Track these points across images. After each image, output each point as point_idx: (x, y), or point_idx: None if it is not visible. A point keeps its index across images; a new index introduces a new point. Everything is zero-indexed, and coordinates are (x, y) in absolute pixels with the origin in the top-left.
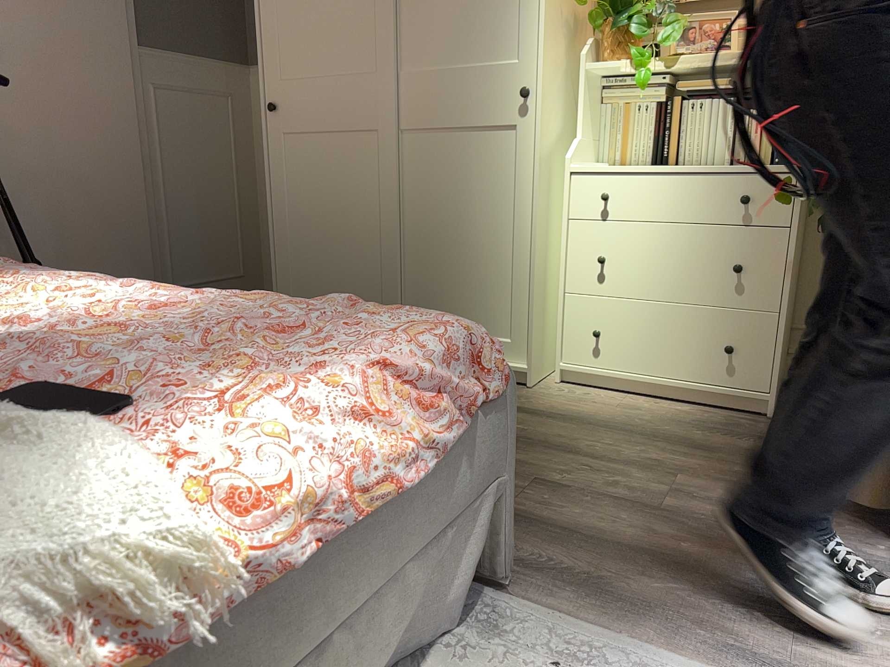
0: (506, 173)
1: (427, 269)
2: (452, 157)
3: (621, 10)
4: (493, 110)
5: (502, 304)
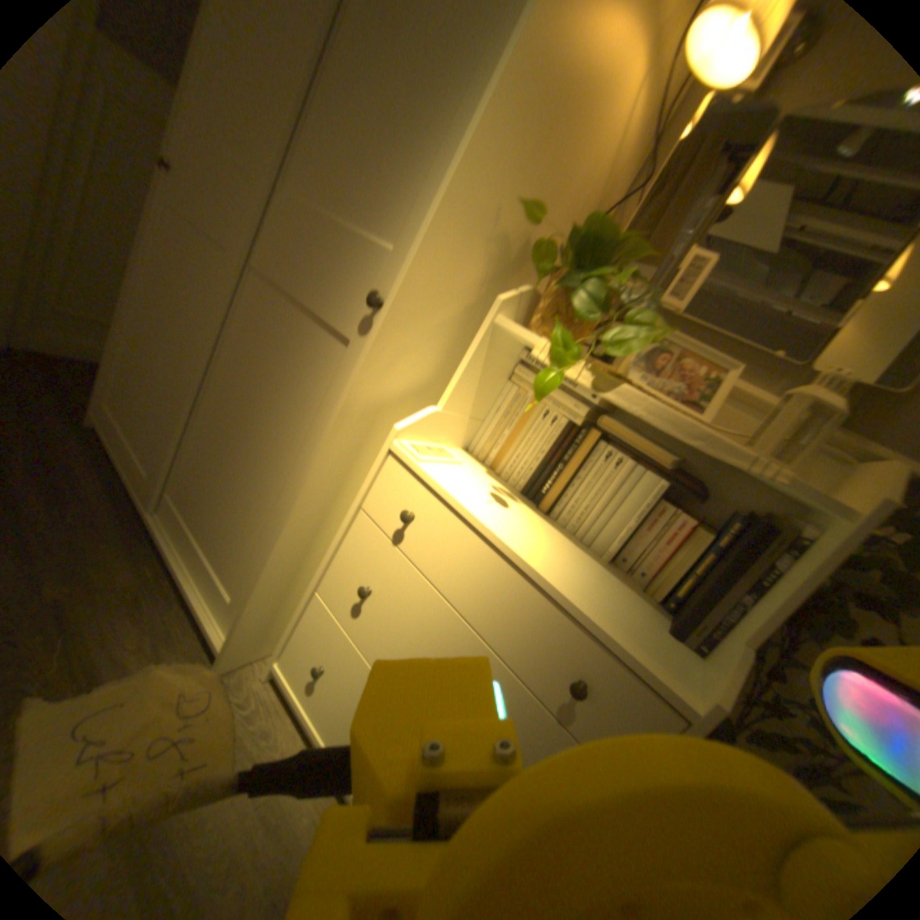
0: (313, 398)
1: (205, 452)
2: (275, 337)
3: (587, 267)
4: (336, 304)
5: (242, 554)
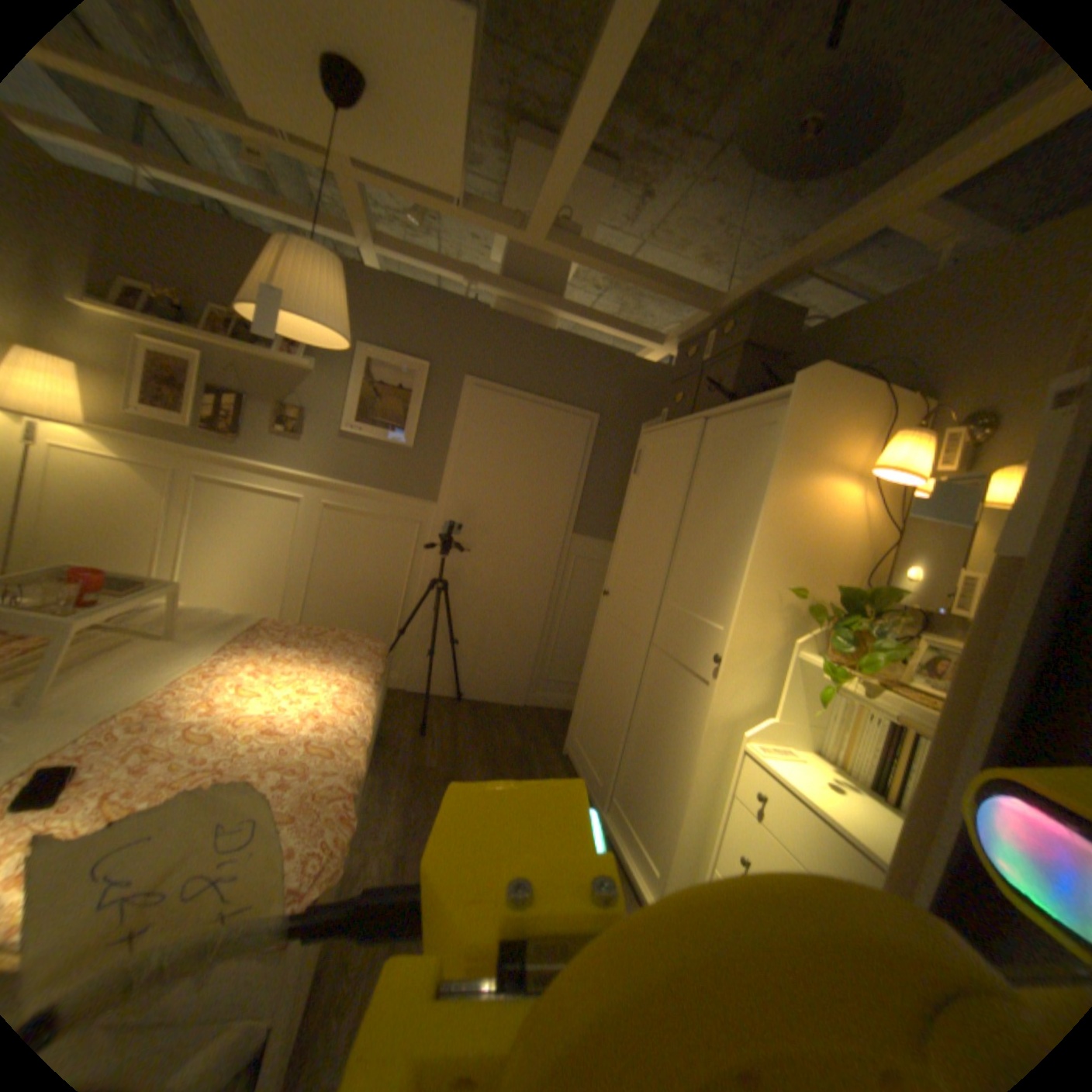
0: (694, 718)
1: (635, 761)
2: (670, 682)
3: (856, 612)
4: (700, 660)
5: (663, 835)
